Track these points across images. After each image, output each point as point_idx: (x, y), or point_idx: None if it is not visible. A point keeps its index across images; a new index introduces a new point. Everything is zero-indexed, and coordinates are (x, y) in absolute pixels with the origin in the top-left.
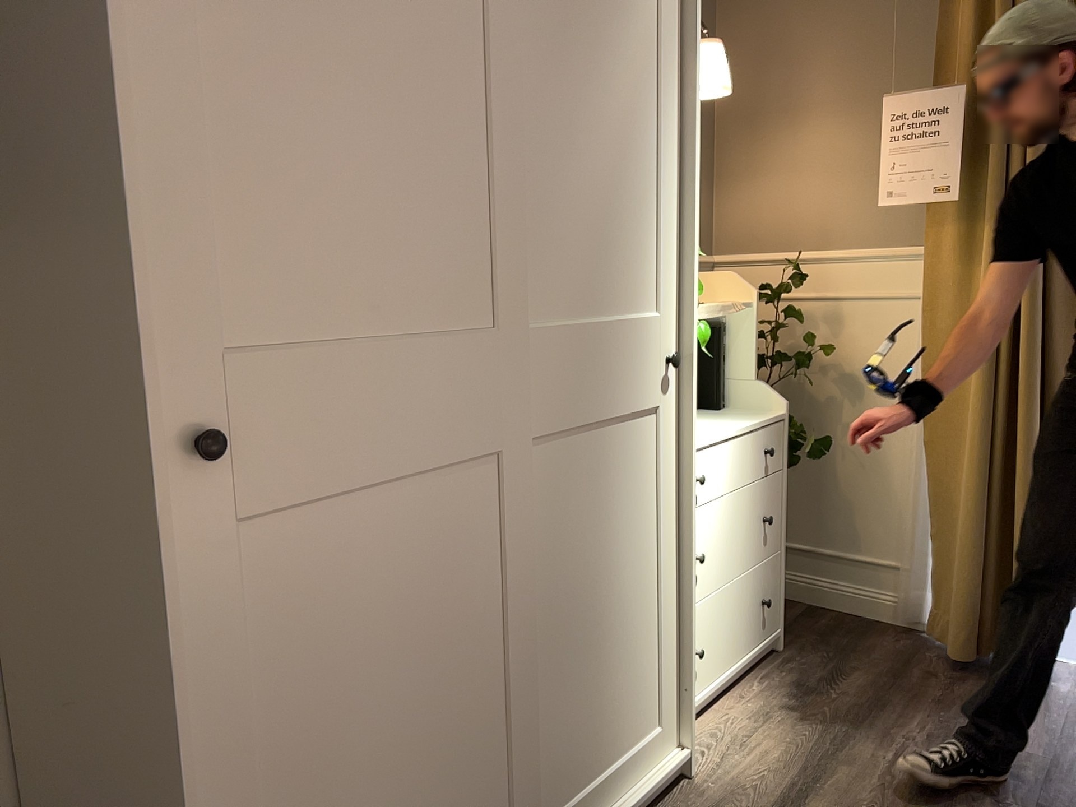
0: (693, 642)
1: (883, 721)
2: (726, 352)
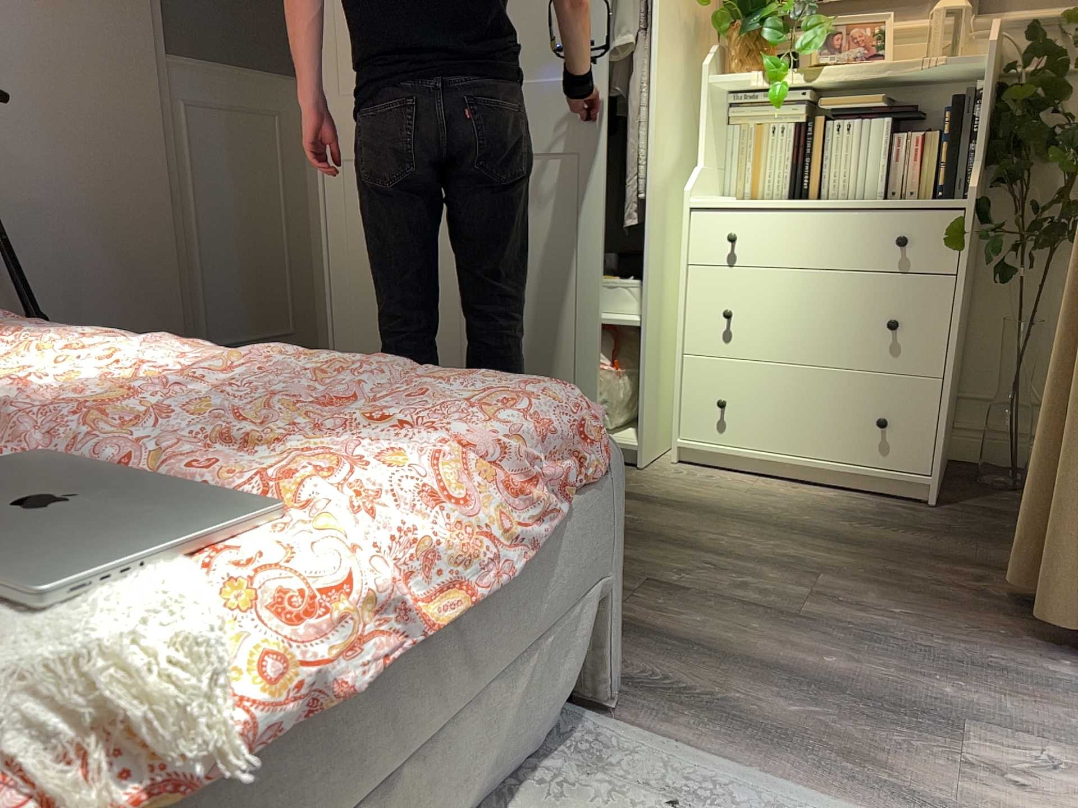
0: (645, 357)
1: (809, 543)
2: (976, 126)
